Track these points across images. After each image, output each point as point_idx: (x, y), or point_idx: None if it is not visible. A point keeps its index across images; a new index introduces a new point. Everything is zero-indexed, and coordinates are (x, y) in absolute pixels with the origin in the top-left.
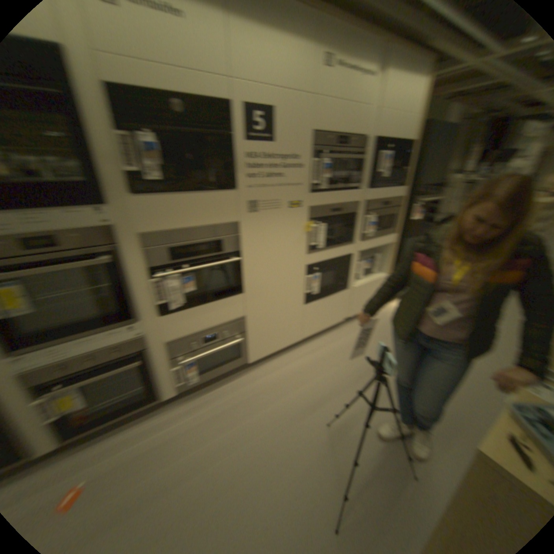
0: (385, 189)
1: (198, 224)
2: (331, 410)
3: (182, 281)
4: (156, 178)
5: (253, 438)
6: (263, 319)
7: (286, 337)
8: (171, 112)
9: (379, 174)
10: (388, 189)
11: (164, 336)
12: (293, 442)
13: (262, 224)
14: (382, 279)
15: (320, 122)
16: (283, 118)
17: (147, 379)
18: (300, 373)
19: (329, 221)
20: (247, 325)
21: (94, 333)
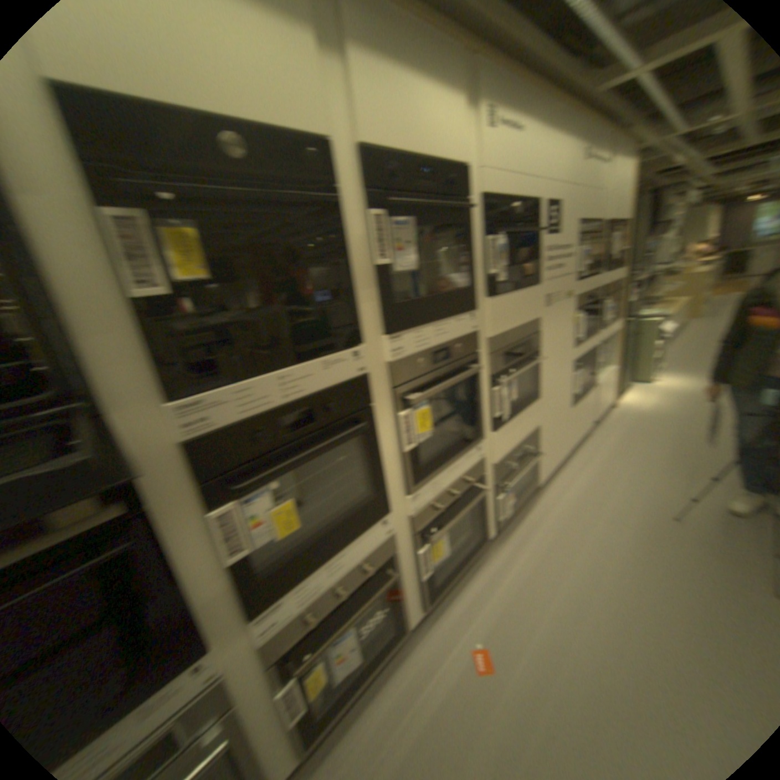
0: (615, 272)
1: (523, 323)
2: (664, 509)
3: (511, 388)
4: (507, 279)
5: (614, 552)
6: (552, 429)
7: (563, 451)
8: (518, 215)
9: (613, 258)
10: (617, 271)
11: (499, 455)
12: (658, 545)
13: (554, 319)
14: (616, 373)
15: (585, 212)
16: (567, 210)
17: (485, 512)
18: (597, 486)
19: (588, 311)
20: (542, 437)
21: (464, 454)
